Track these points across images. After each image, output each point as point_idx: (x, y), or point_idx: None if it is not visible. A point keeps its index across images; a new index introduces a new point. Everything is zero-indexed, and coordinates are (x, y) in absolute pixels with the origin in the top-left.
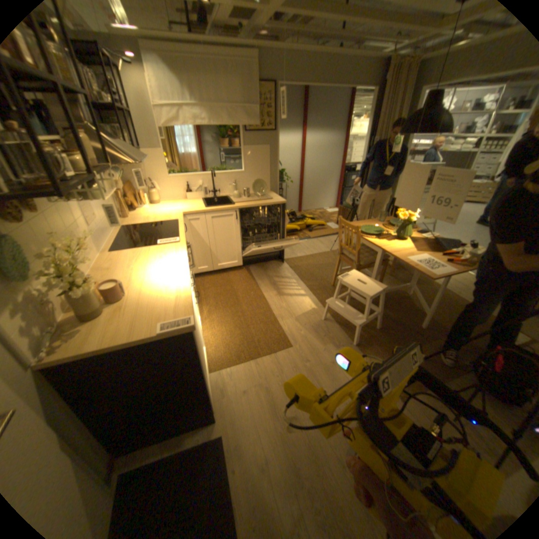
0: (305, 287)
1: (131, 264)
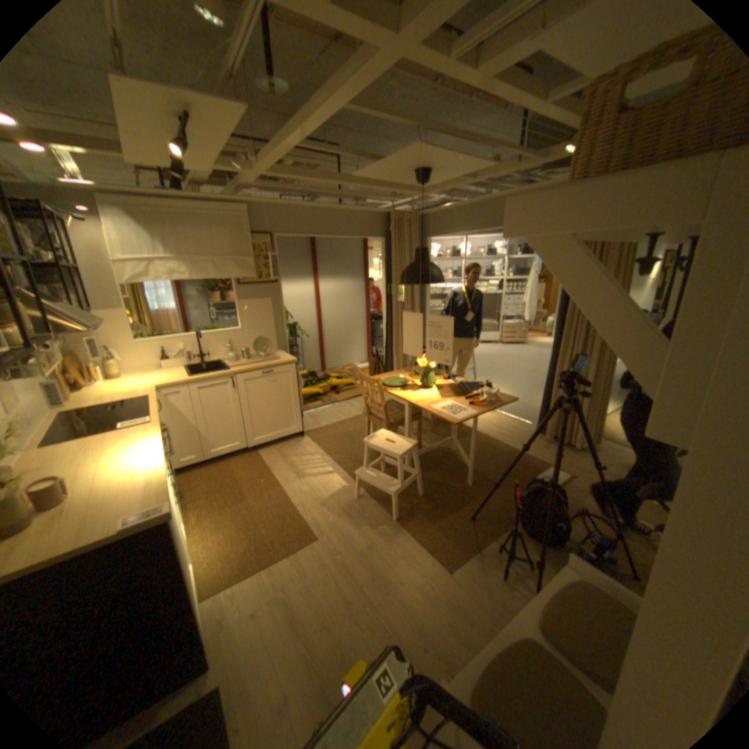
0: (332, 462)
1: (76, 458)
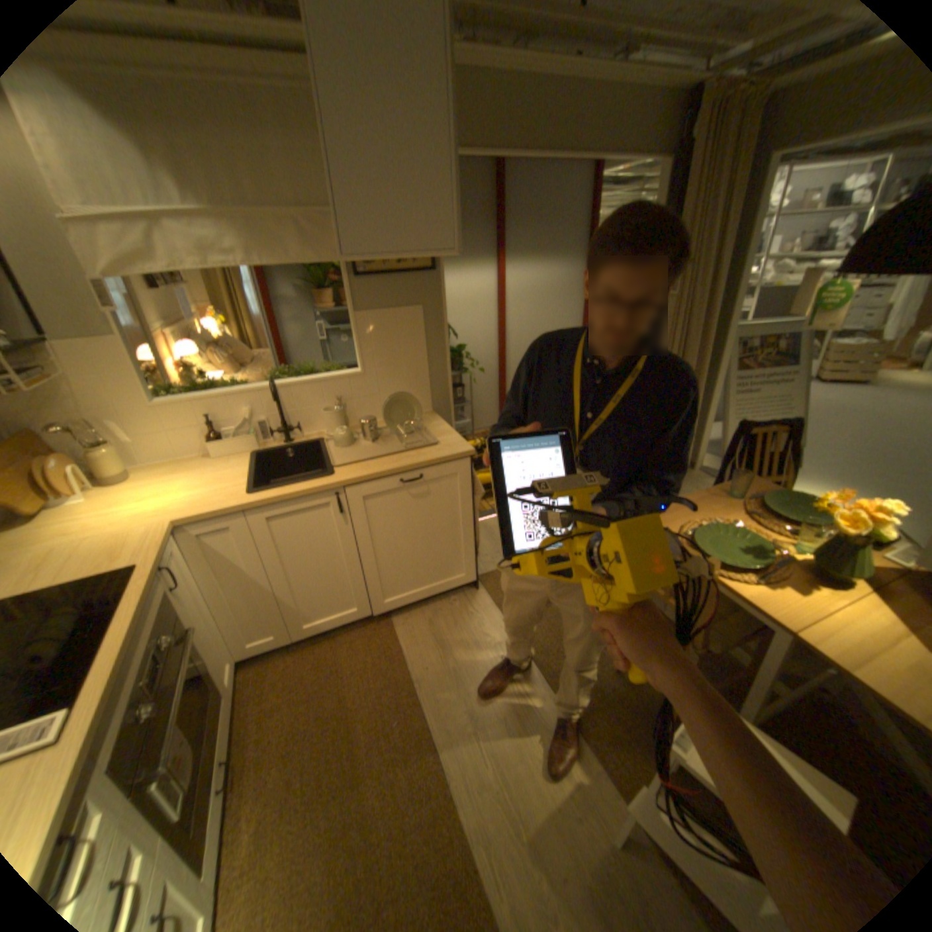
0: (540, 685)
1: None
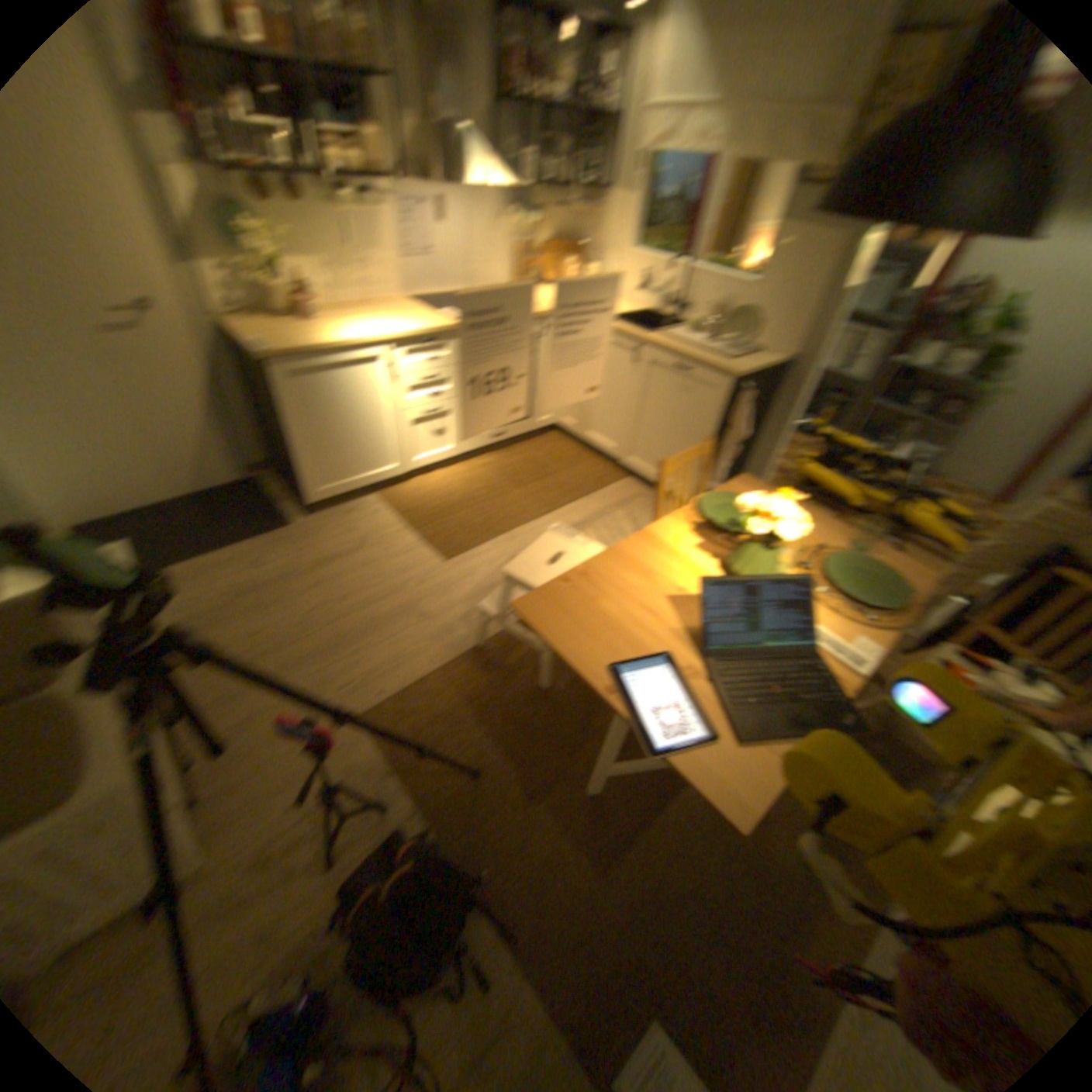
0: None
1: (388, 310)
